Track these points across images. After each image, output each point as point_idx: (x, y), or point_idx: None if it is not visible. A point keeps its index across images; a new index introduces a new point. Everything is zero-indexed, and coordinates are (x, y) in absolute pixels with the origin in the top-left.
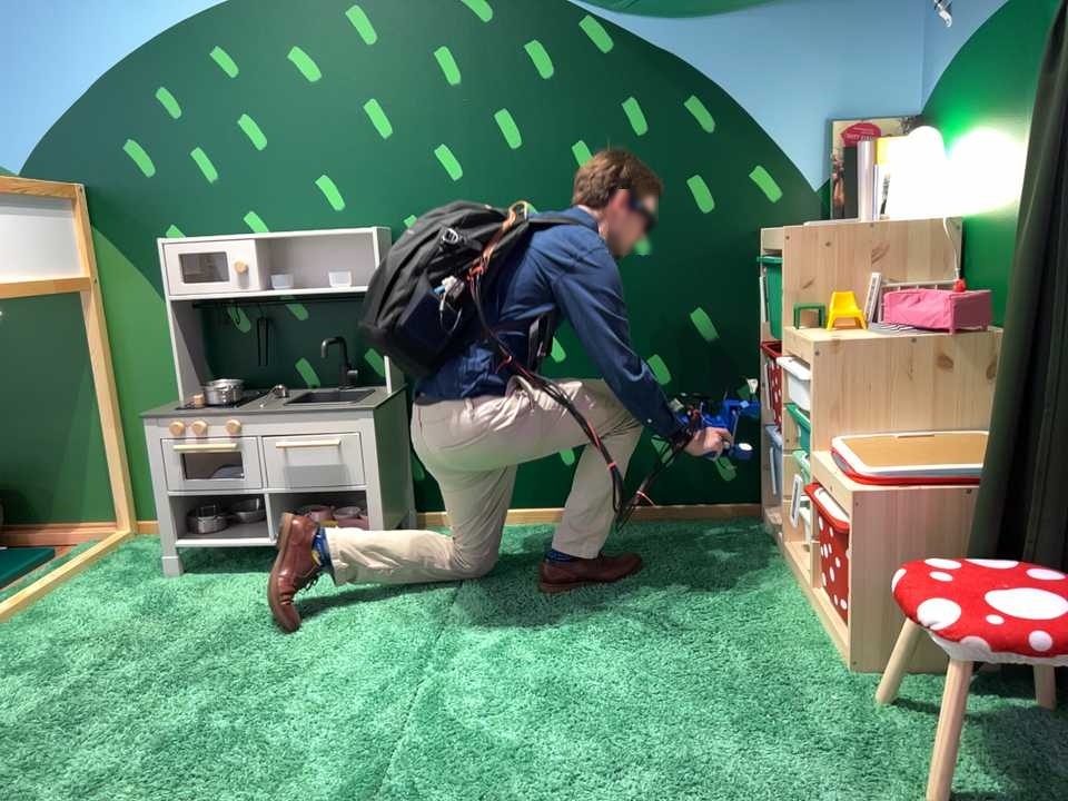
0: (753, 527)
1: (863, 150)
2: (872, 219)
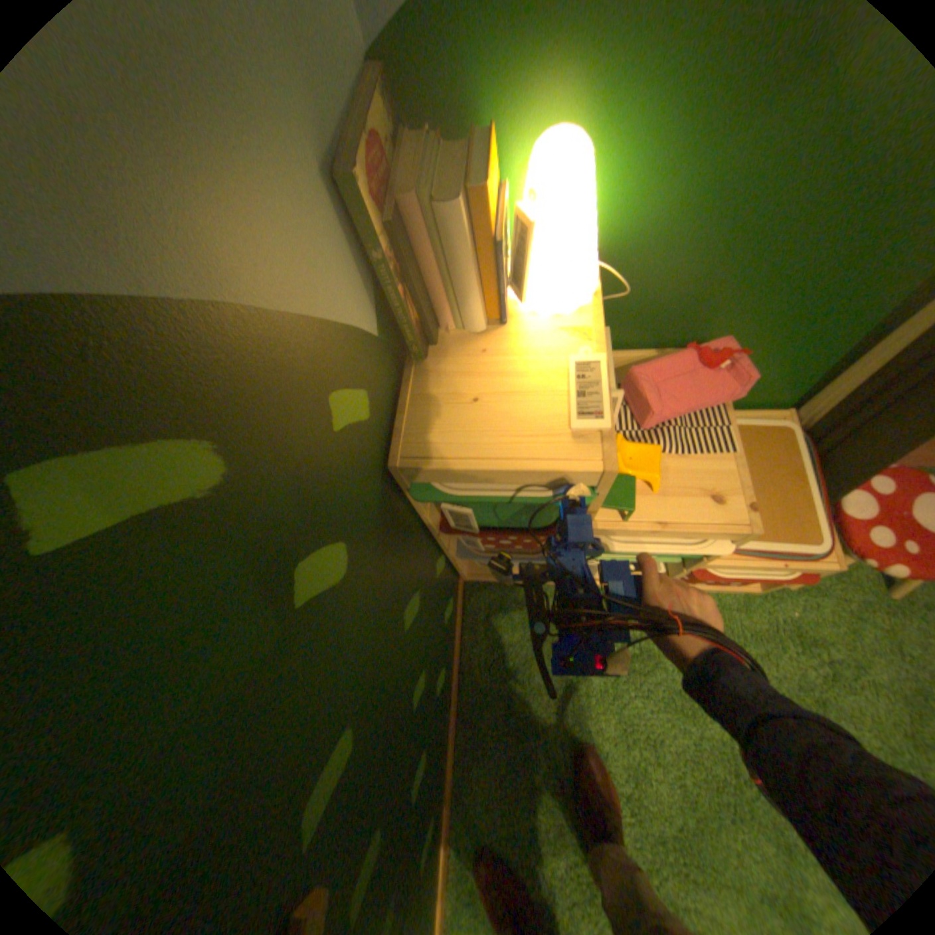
0: (489, 591)
1: (460, 209)
2: (496, 313)
